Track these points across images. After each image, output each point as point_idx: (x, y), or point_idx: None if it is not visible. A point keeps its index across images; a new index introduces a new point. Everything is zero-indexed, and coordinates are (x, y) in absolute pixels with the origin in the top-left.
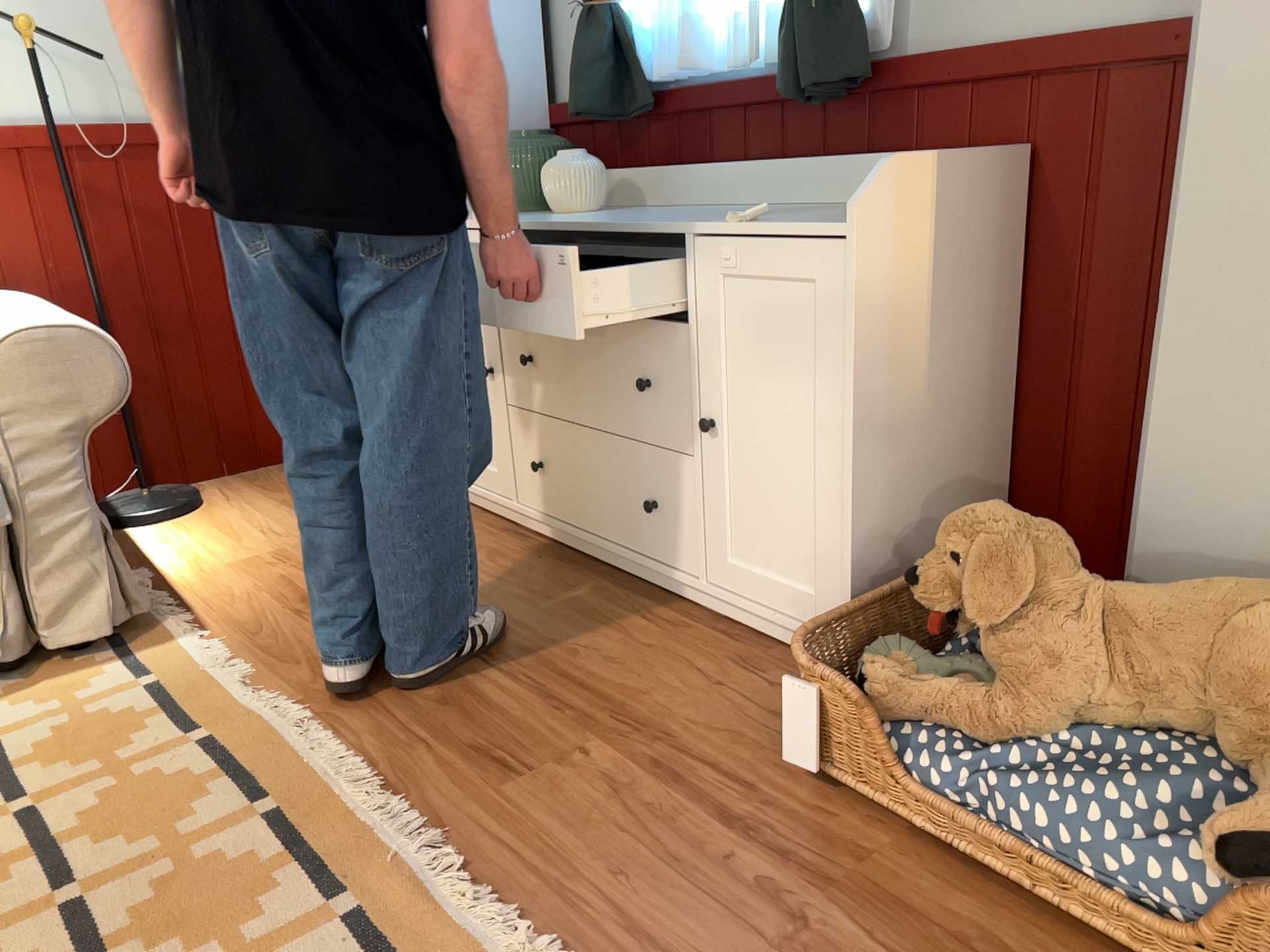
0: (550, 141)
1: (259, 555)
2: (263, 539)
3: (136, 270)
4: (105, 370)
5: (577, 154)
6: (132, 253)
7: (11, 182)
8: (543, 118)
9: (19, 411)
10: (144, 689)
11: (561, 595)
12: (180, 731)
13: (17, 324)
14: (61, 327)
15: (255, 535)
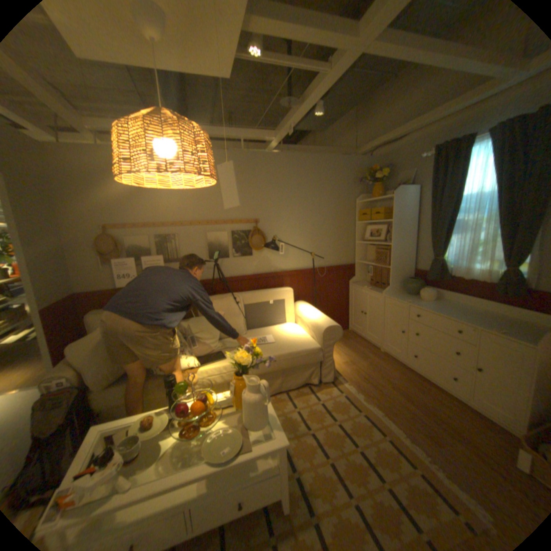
0: (420, 281)
1: (346, 361)
2: (345, 356)
3: (318, 293)
4: (339, 333)
5: (430, 288)
6: (318, 290)
7: (301, 278)
8: (413, 271)
9: (325, 340)
10: (344, 397)
11: (427, 392)
12: (358, 412)
13: (323, 322)
14: (333, 325)
15: (342, 354)
